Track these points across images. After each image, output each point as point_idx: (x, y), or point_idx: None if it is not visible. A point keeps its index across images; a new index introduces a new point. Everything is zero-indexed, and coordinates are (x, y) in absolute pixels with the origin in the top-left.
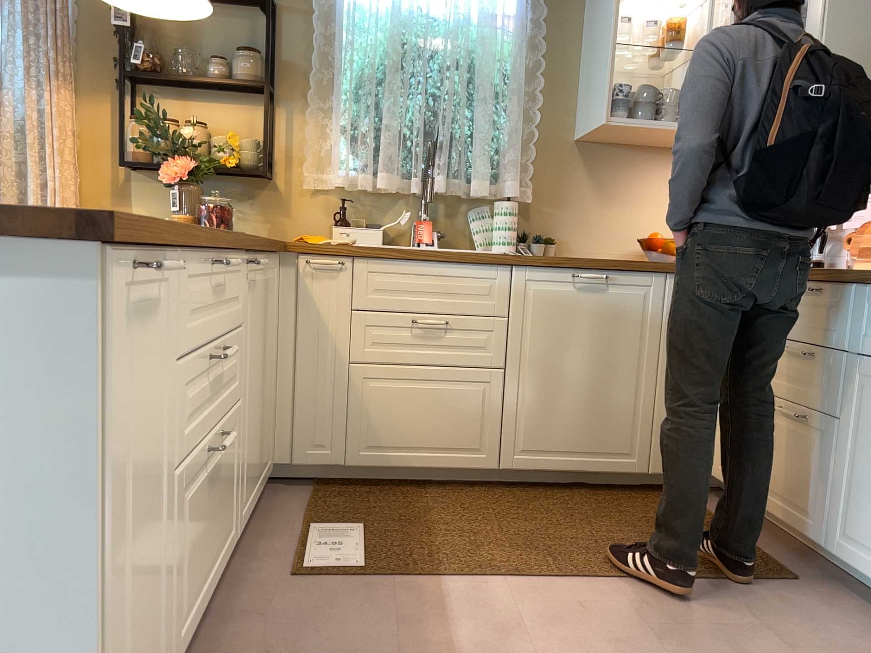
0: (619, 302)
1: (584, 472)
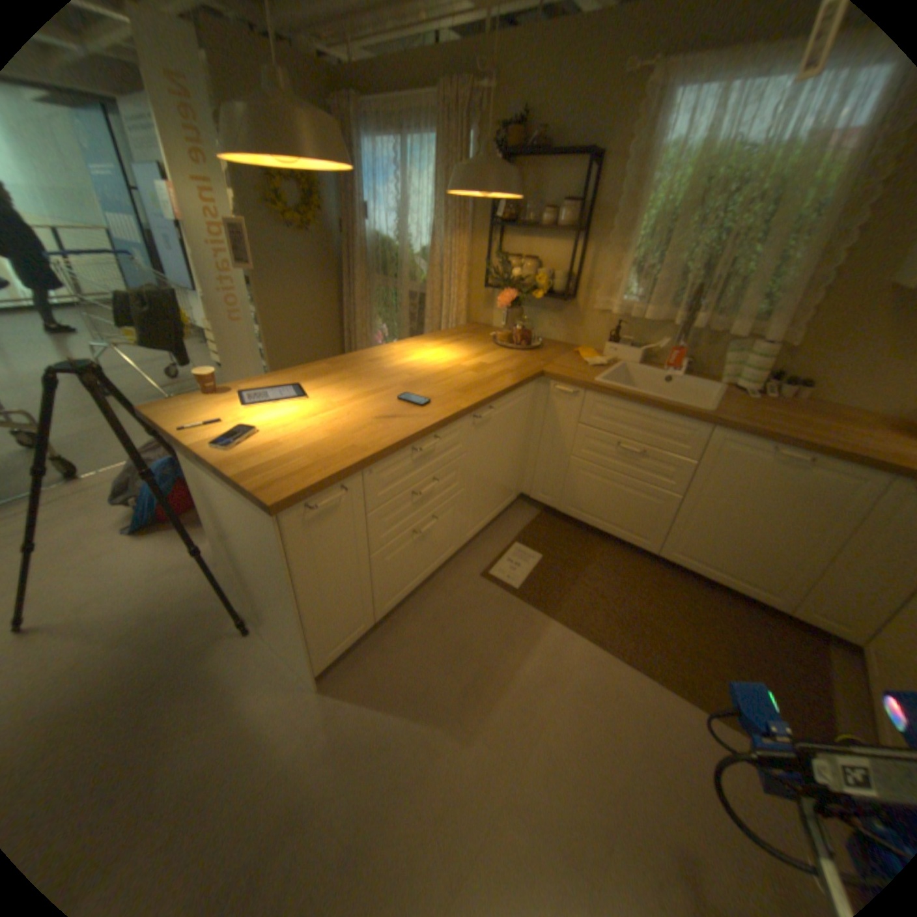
0: (820, 484)
1: (729, 588)
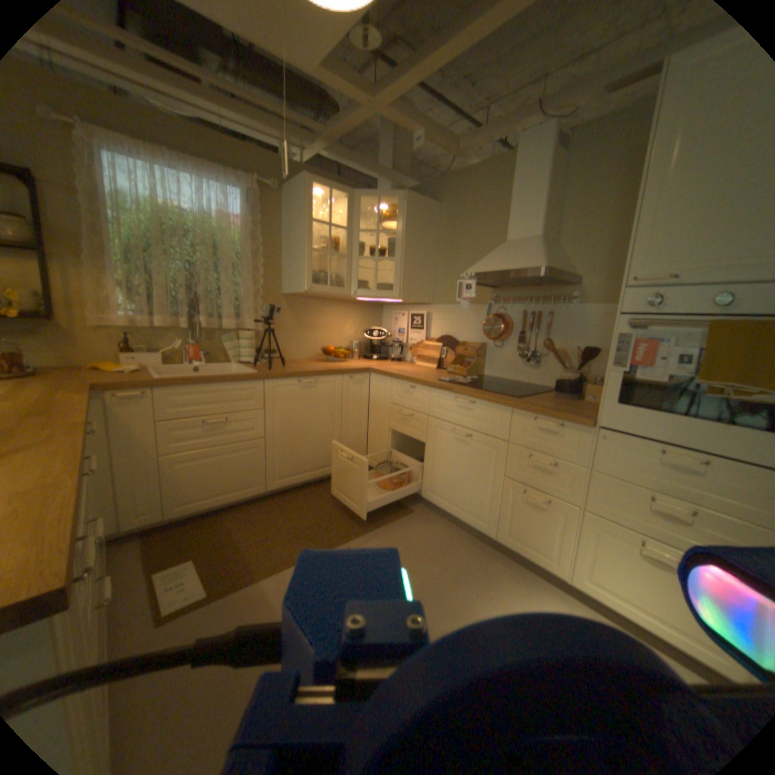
0: (320, 391)
1: (309, 480)
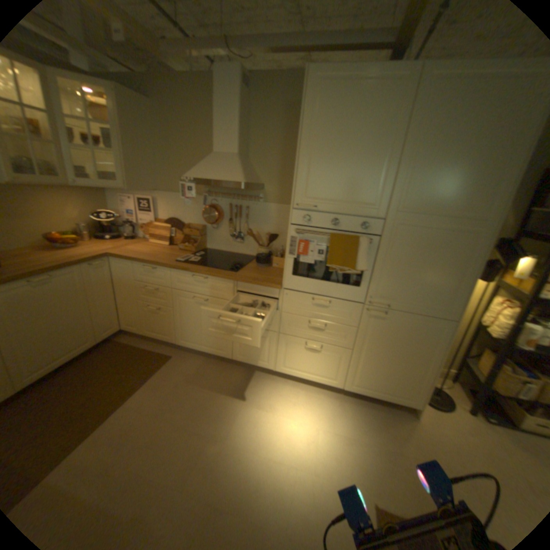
0: (57, 285)
1: (65, 362)
